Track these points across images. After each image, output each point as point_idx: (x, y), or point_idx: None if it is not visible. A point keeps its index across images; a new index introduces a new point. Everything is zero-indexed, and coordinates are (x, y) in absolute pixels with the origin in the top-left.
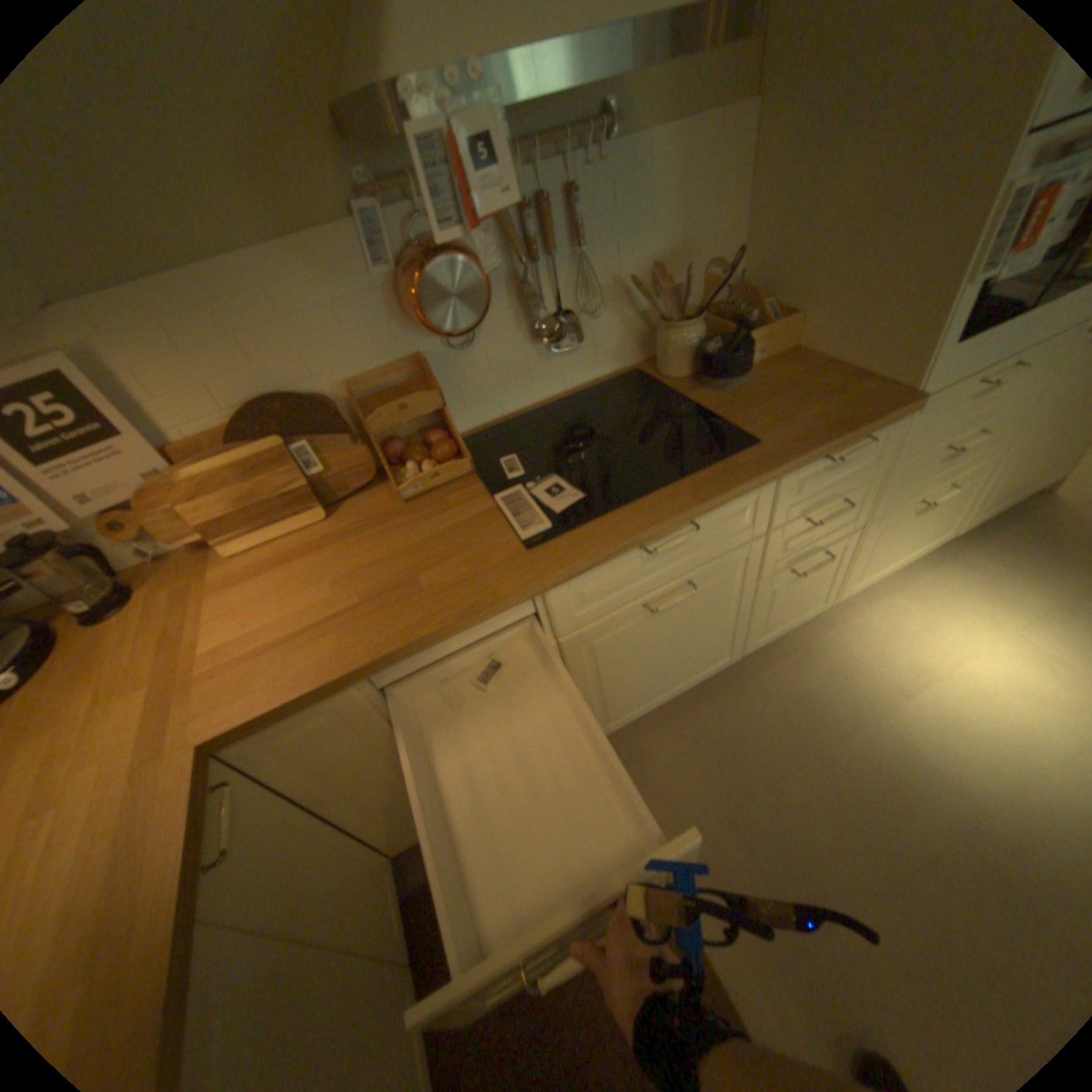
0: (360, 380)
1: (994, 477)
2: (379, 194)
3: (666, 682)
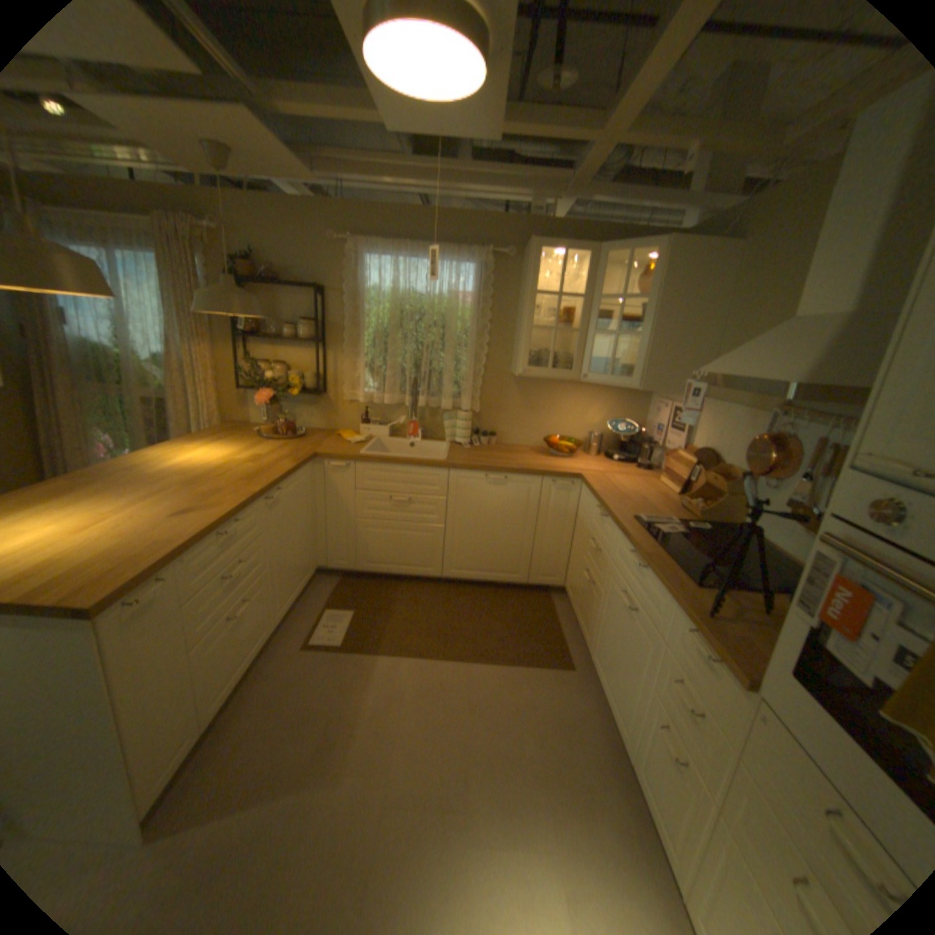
0: (735, 471)
1: None
2: (781, 412)
3: (612, 682)
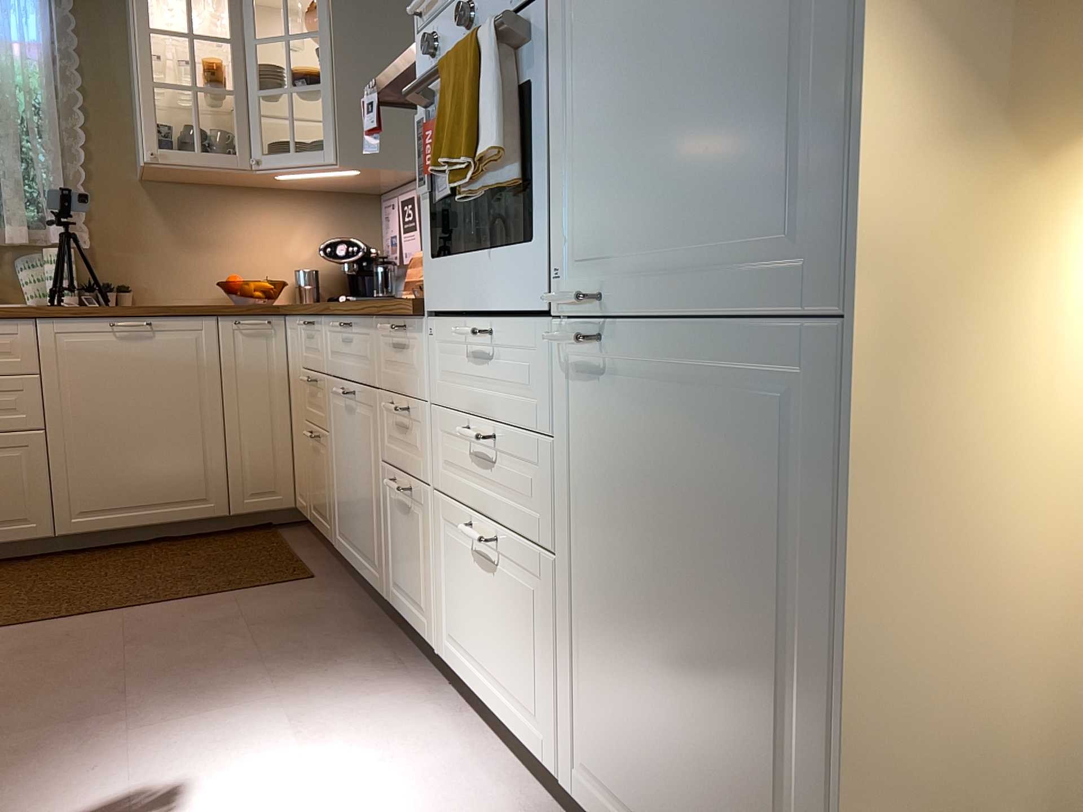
0: None
1: (566, 636)
2: None
3: (355, 532)
